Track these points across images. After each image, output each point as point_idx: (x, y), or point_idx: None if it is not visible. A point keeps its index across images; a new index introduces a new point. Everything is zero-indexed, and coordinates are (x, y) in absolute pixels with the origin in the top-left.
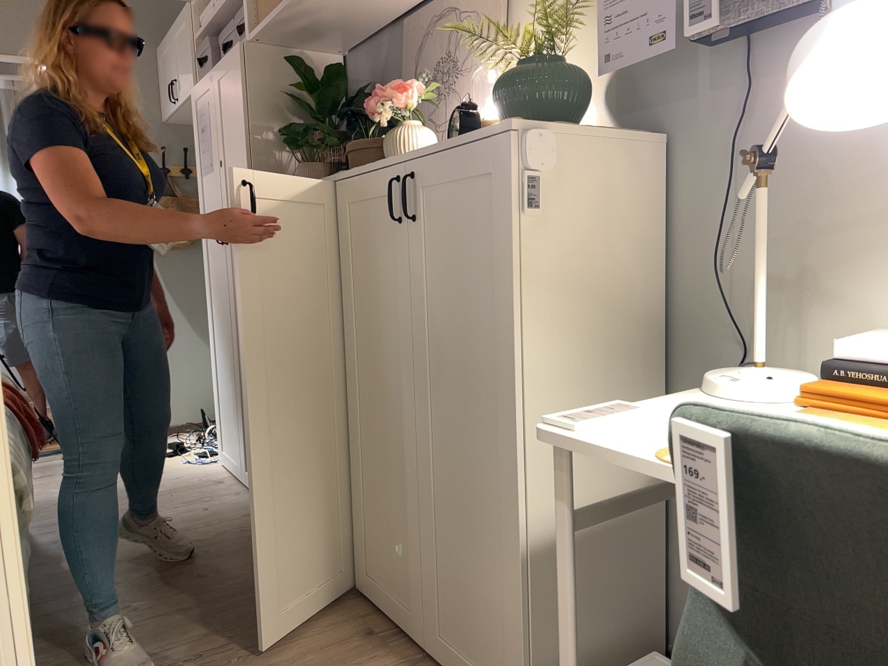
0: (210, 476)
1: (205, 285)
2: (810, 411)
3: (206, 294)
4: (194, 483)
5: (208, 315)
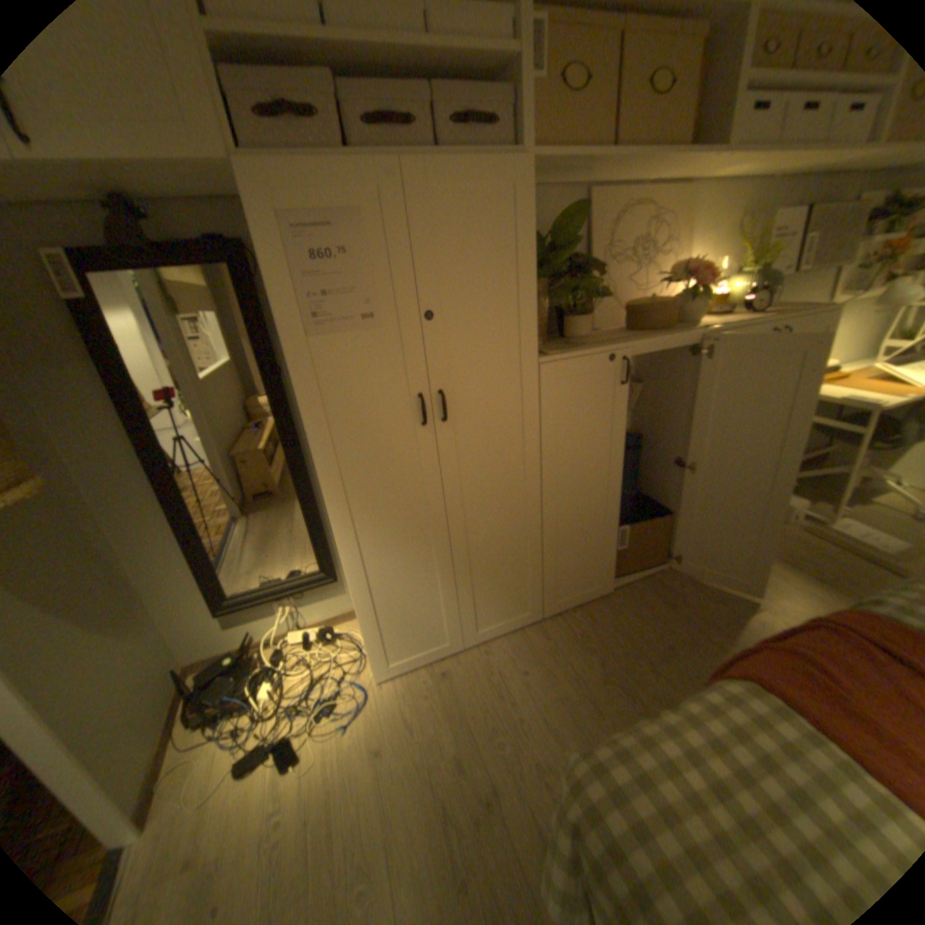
0: (416, 689)
1: (334, 497)
2: (828, 384)
3: (337, 511)
4: (435, 701)
5: (344, 536)
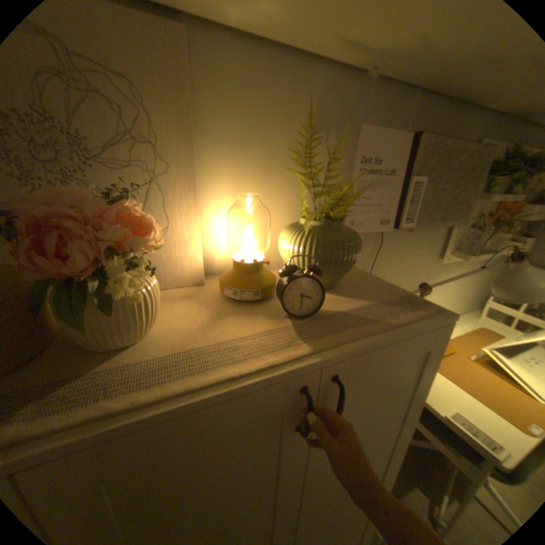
0: None
1: None
2: None
3: None
4: None
5: None
